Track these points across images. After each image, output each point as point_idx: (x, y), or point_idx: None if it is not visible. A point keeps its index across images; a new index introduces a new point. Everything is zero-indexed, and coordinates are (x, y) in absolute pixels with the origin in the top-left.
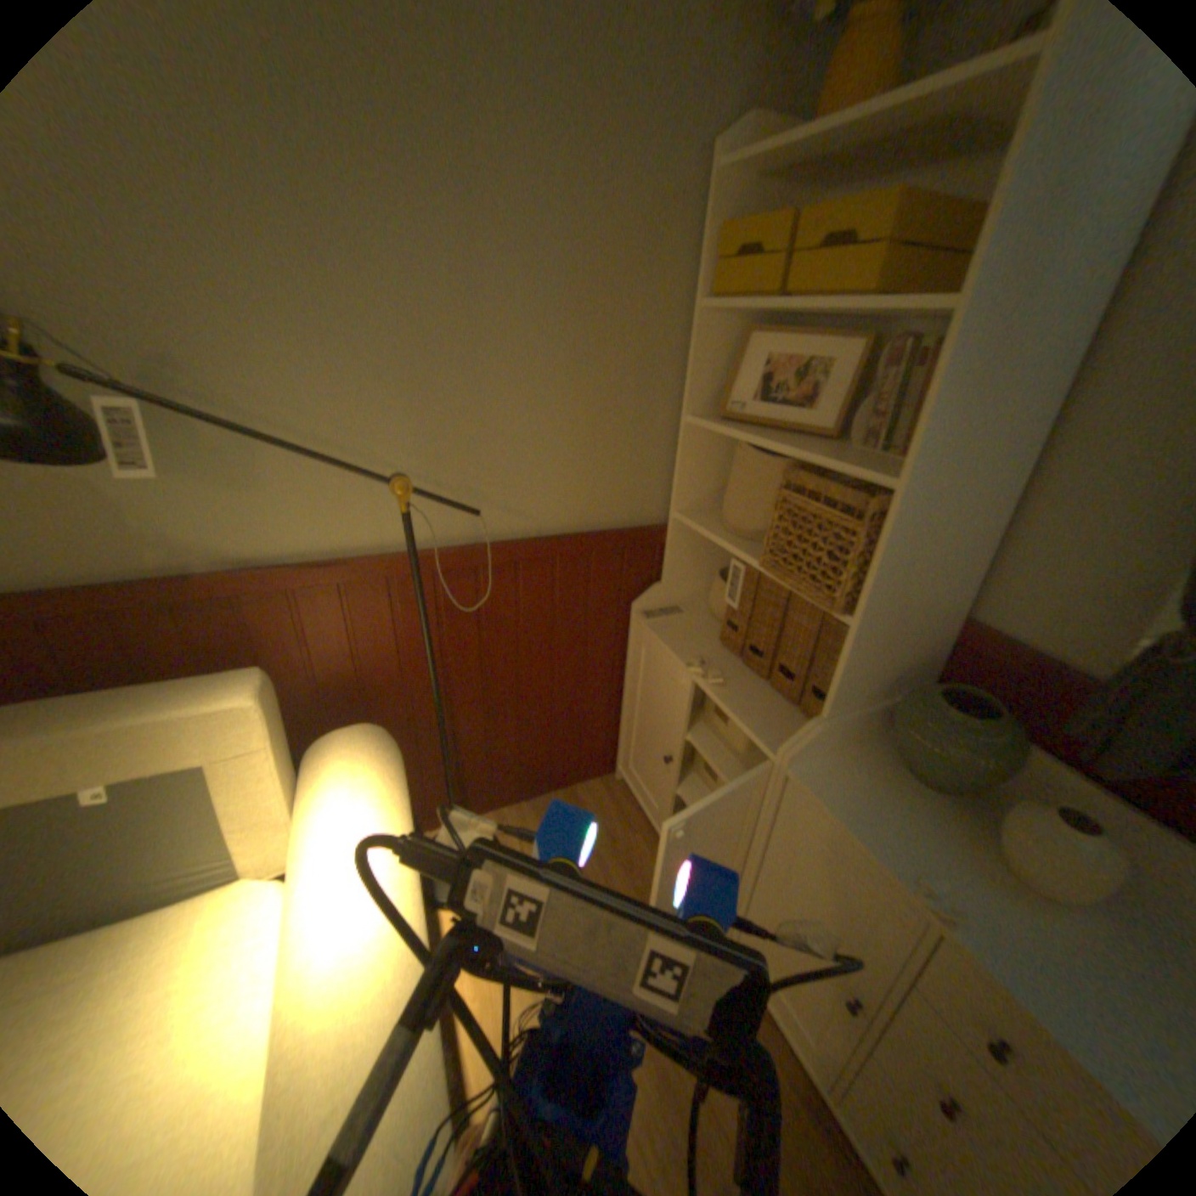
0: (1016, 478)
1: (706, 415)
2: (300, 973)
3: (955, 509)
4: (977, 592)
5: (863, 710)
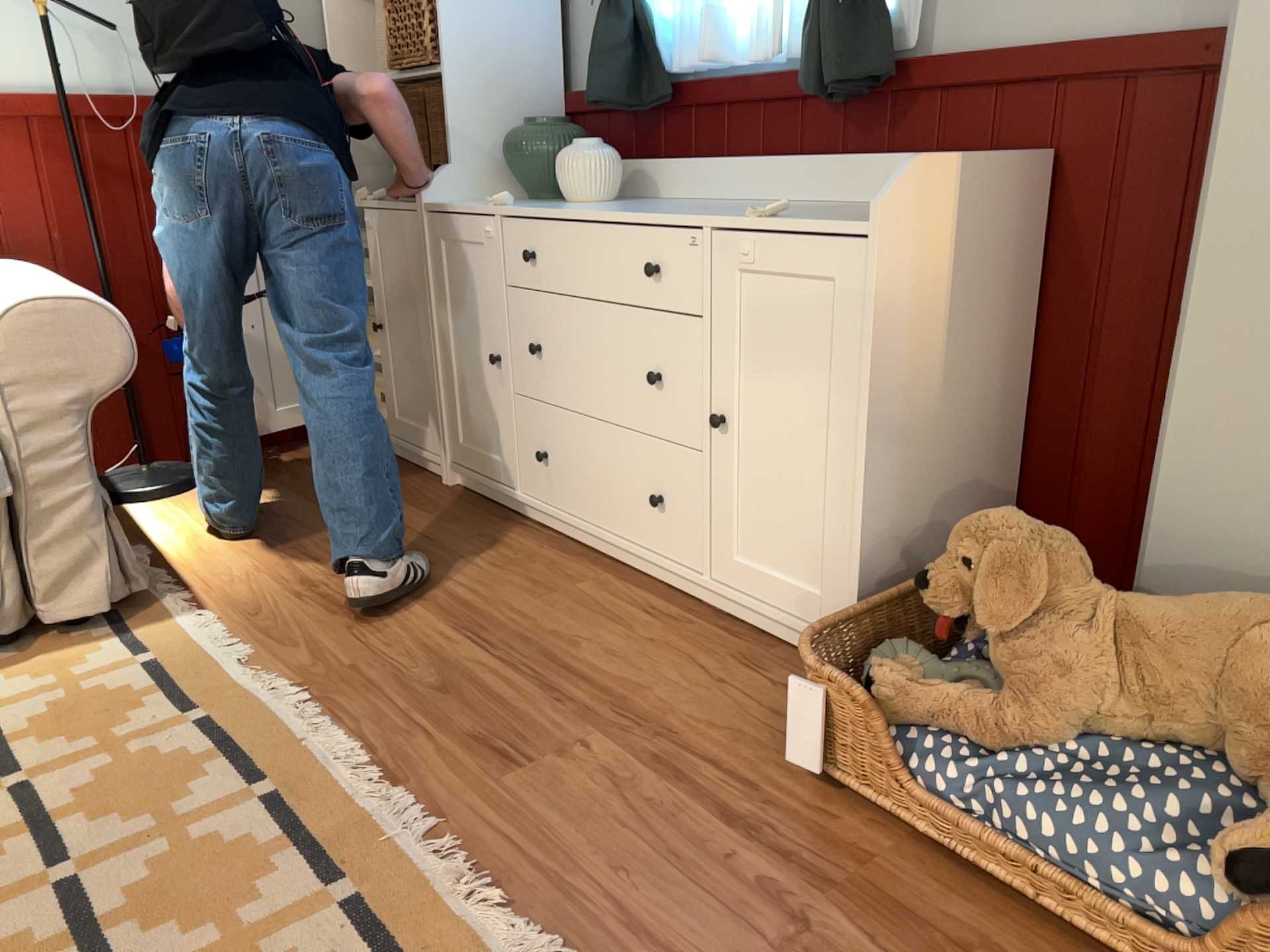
0: None
1: None
2: None
3: None
4: (555, 66)
5: (482, 164)
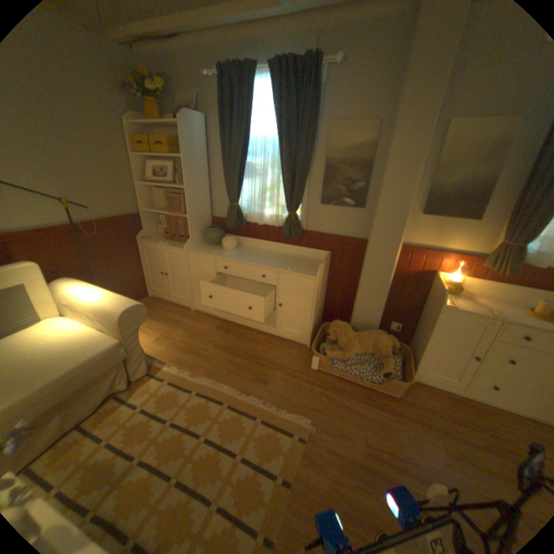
0: (205, 187)
1: (140, 182)
2: (90, 301)
3: (196, 192)
4: (210, 210)
5: (197, 236)
